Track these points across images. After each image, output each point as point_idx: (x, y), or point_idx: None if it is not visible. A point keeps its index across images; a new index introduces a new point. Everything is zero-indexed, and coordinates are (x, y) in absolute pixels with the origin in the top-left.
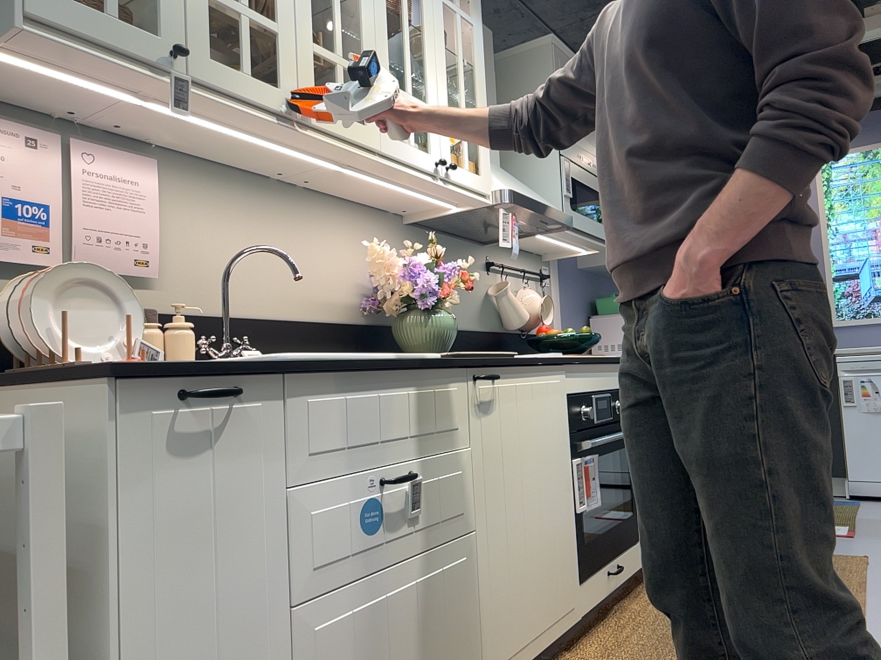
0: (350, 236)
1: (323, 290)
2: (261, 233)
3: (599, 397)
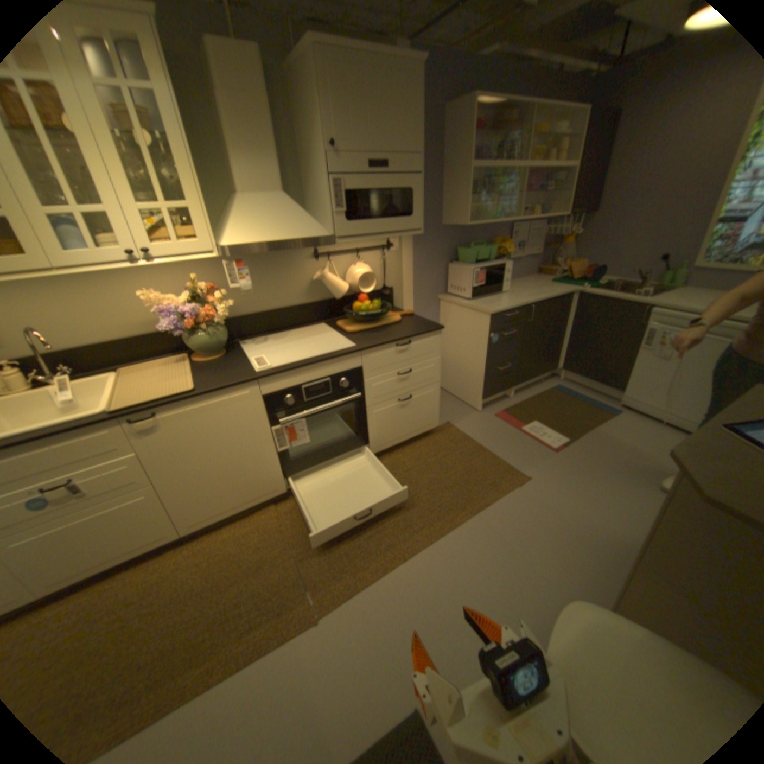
0: (154, 276)
1: (138, 317)
2: (69, 298)
3: (313, 384)
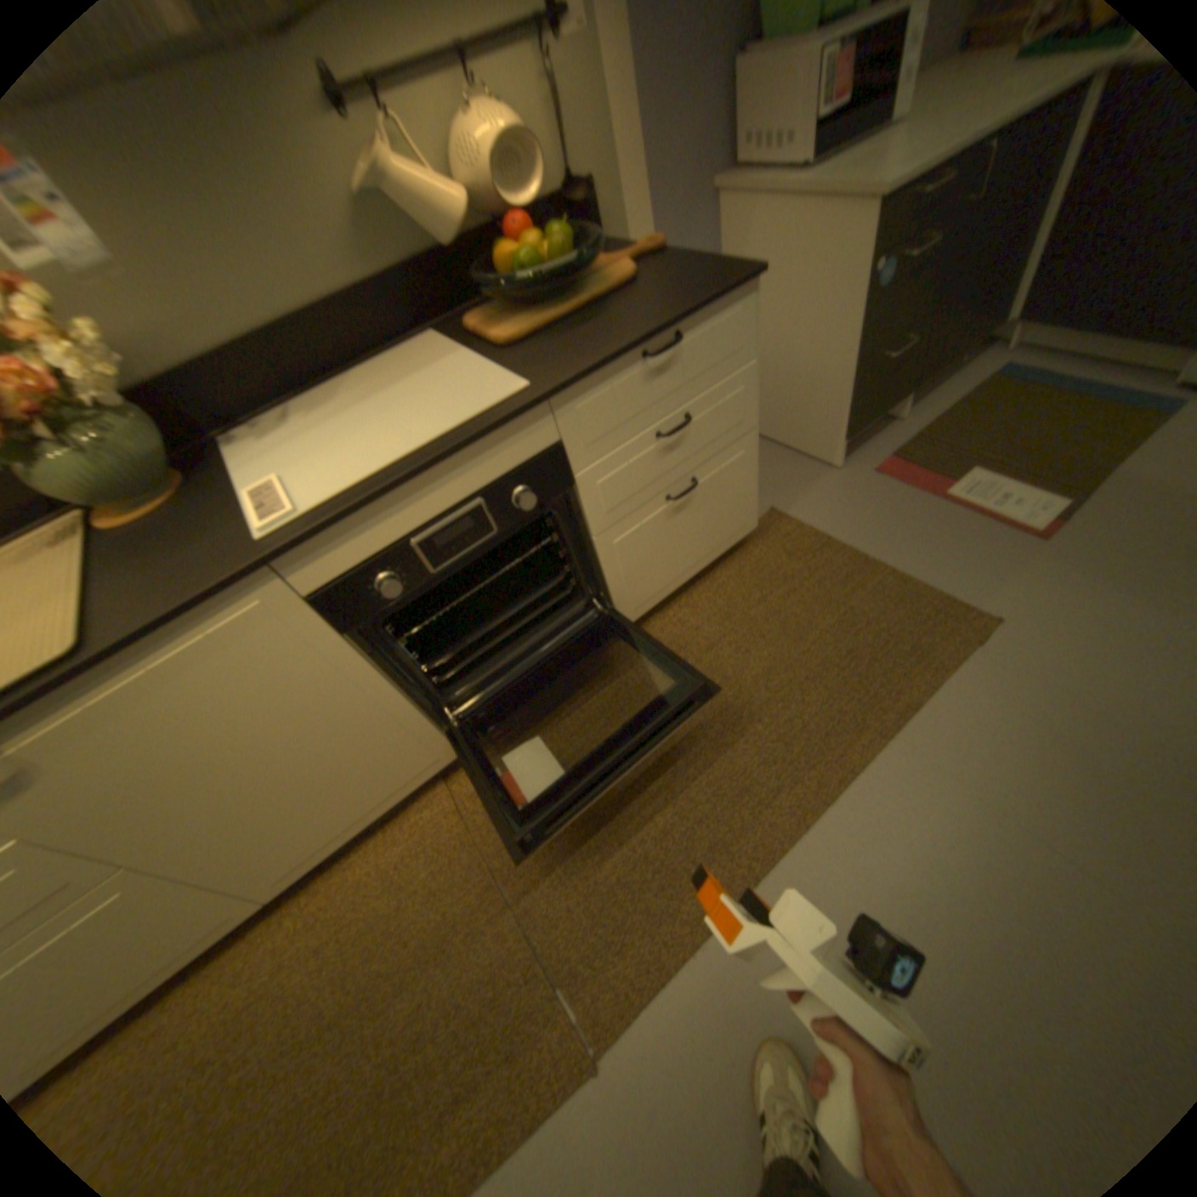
0: None
1: None
2: None
3: (439, 526)
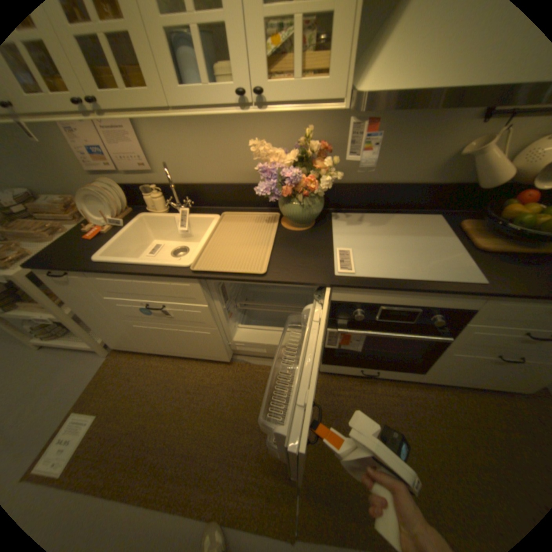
0: (271, 121)
1: (248, 164)
2: (198, 135)
3: (396, 307)
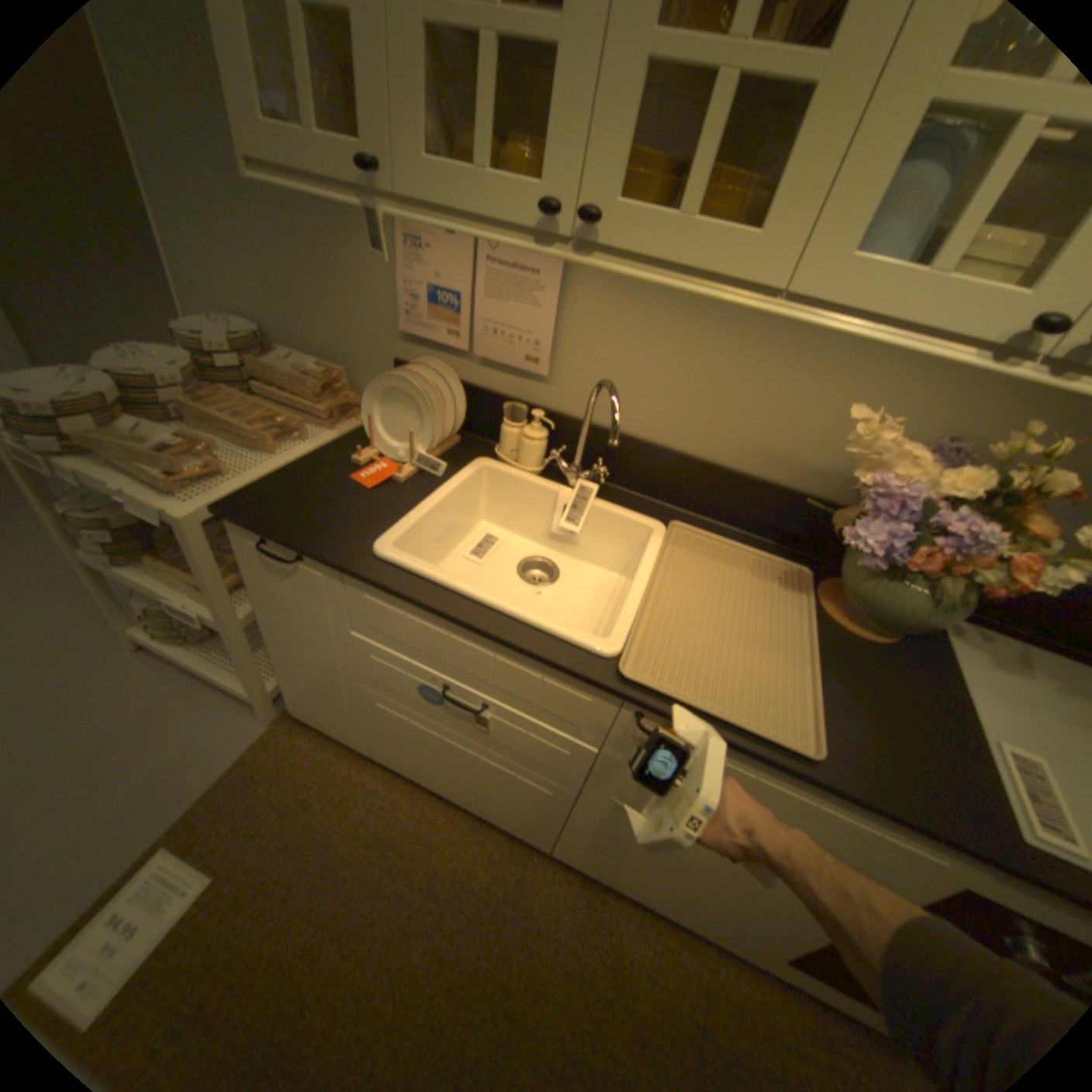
0: (911, 370)
1: (787, 440)
2: (705, 343)
3: None
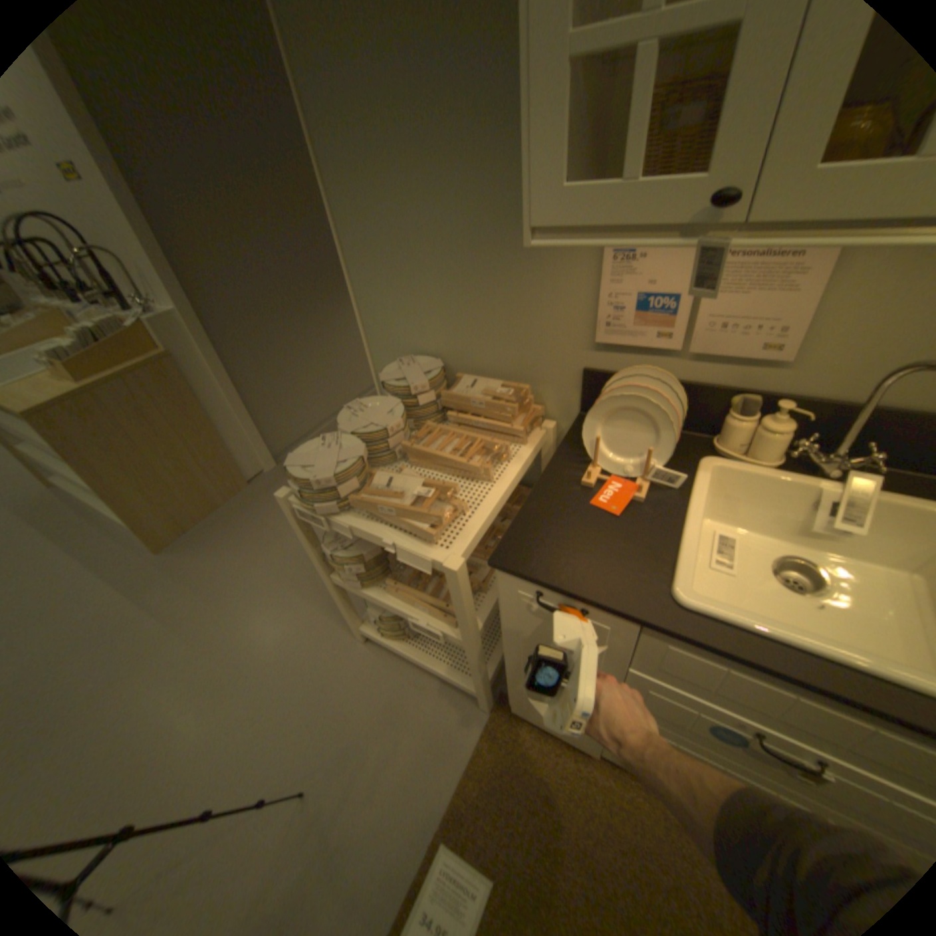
0: None
1: None
2: None
3: None
